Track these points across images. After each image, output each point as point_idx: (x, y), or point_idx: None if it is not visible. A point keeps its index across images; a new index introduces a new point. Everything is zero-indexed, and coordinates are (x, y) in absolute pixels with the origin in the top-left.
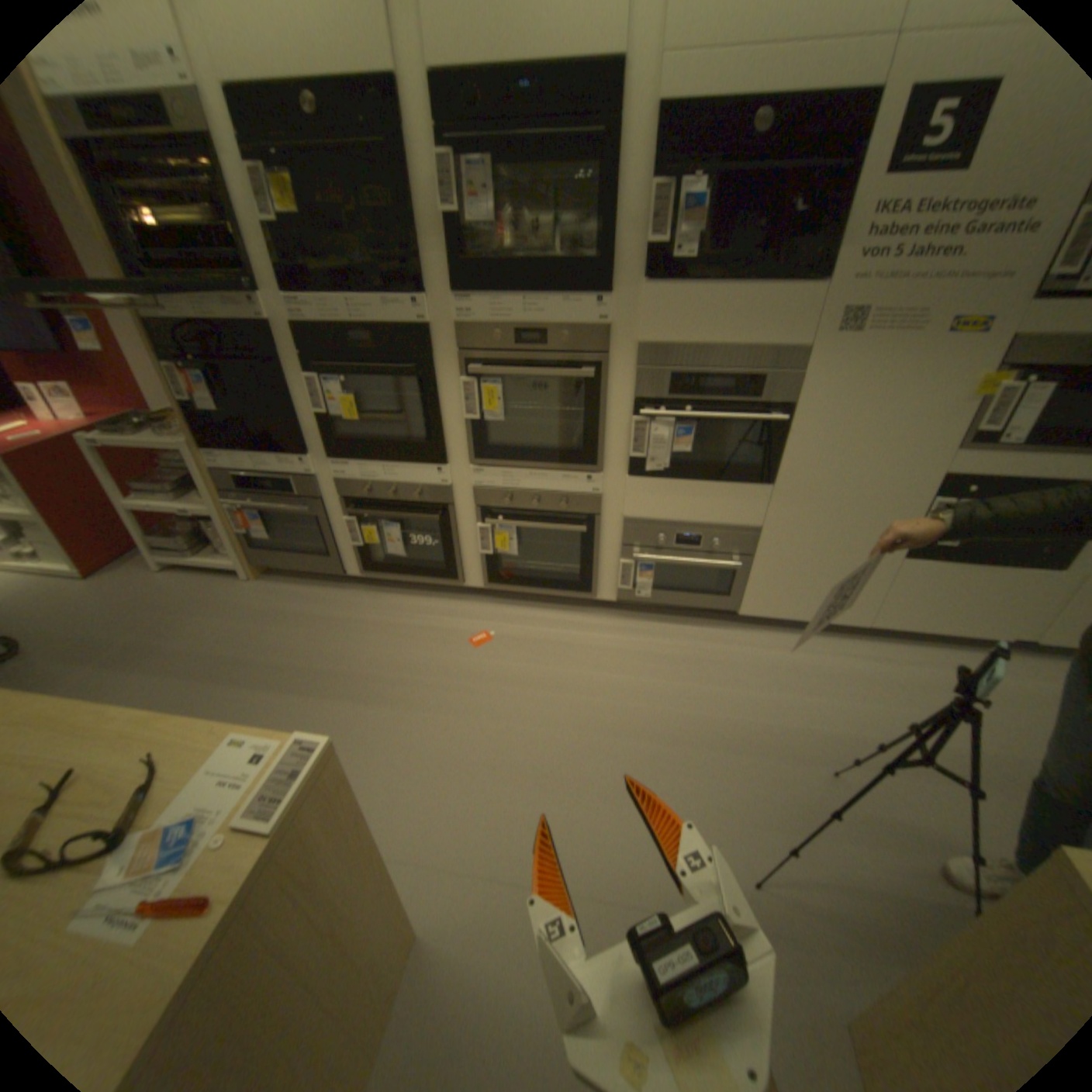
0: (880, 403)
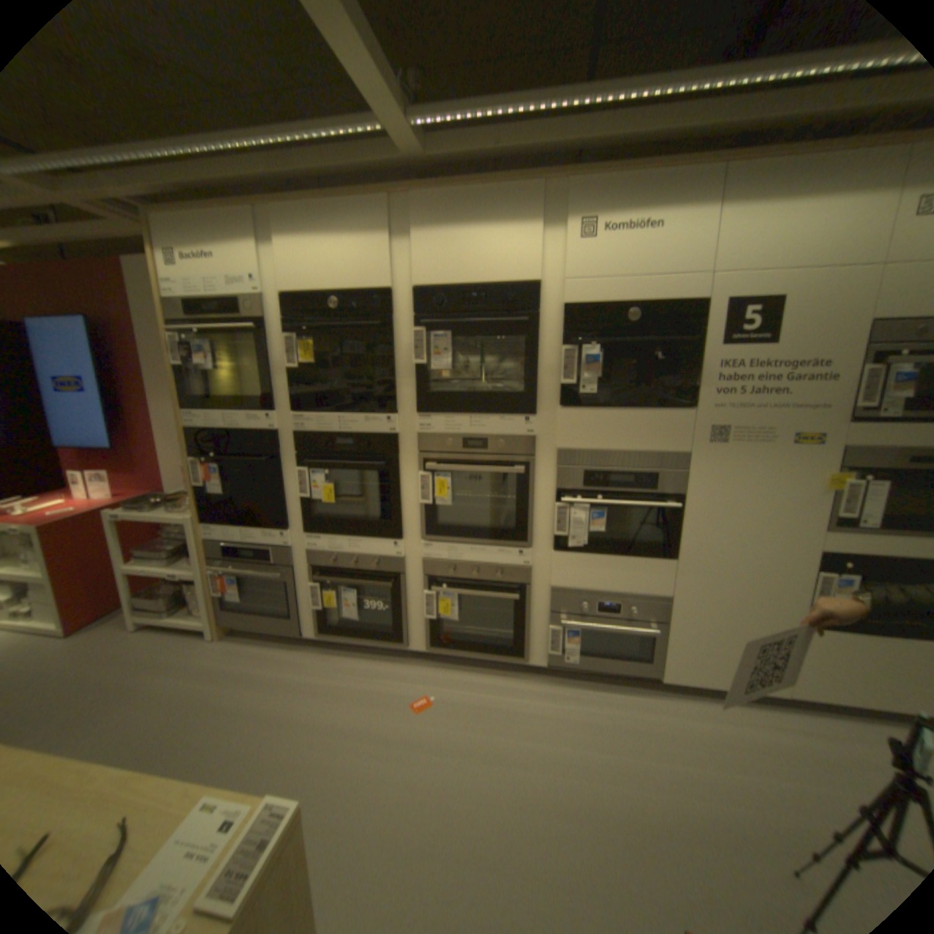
0: (754, 494)
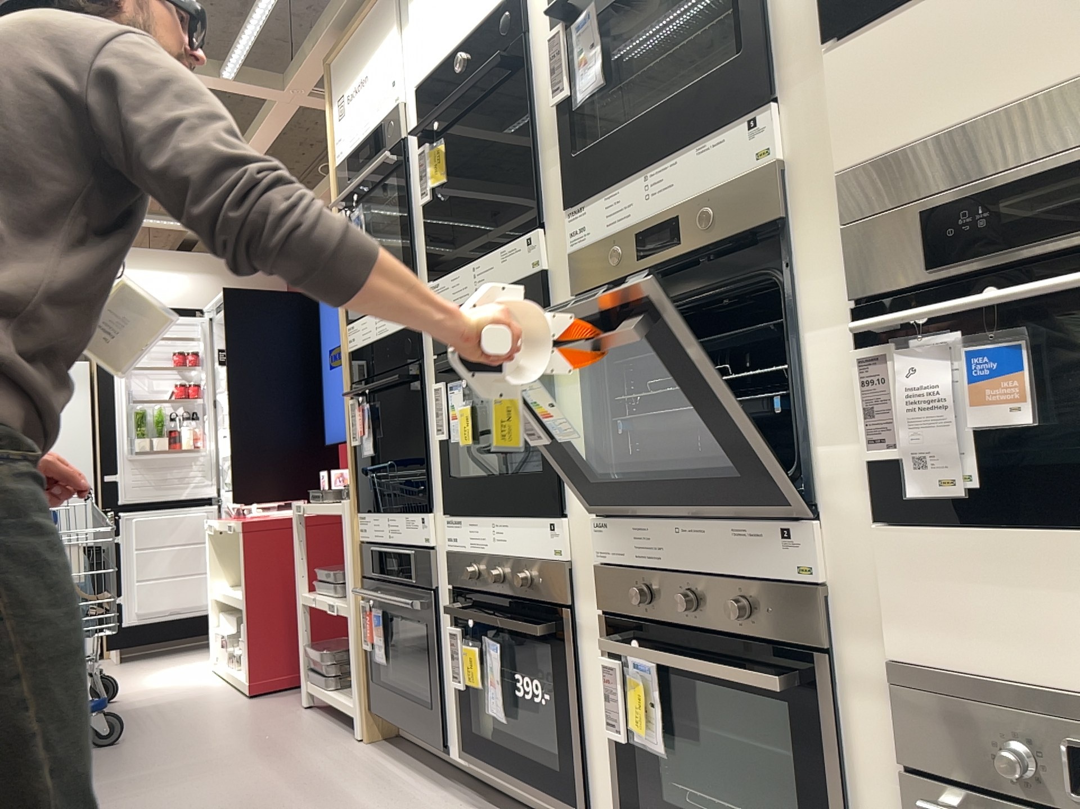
0: None
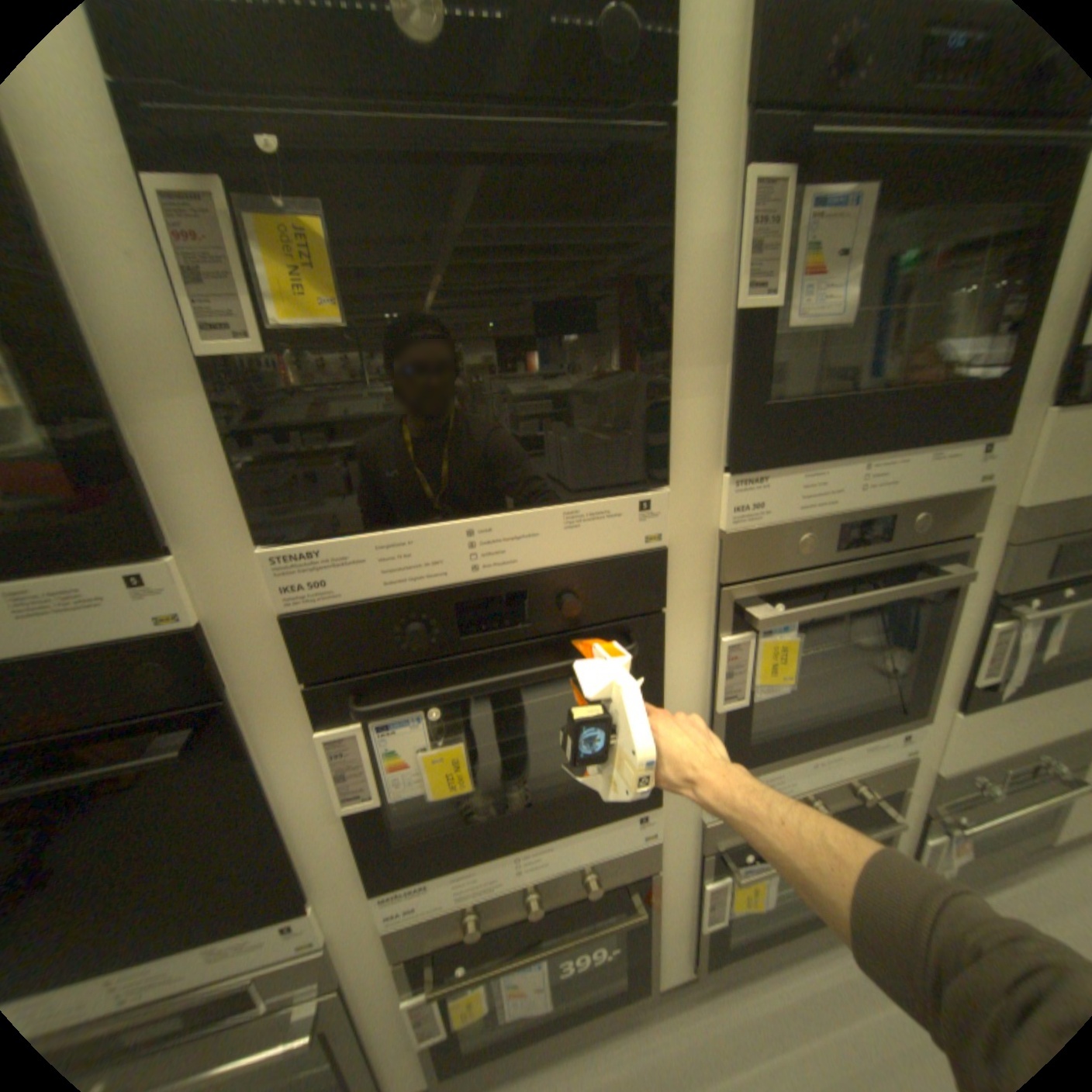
0: None
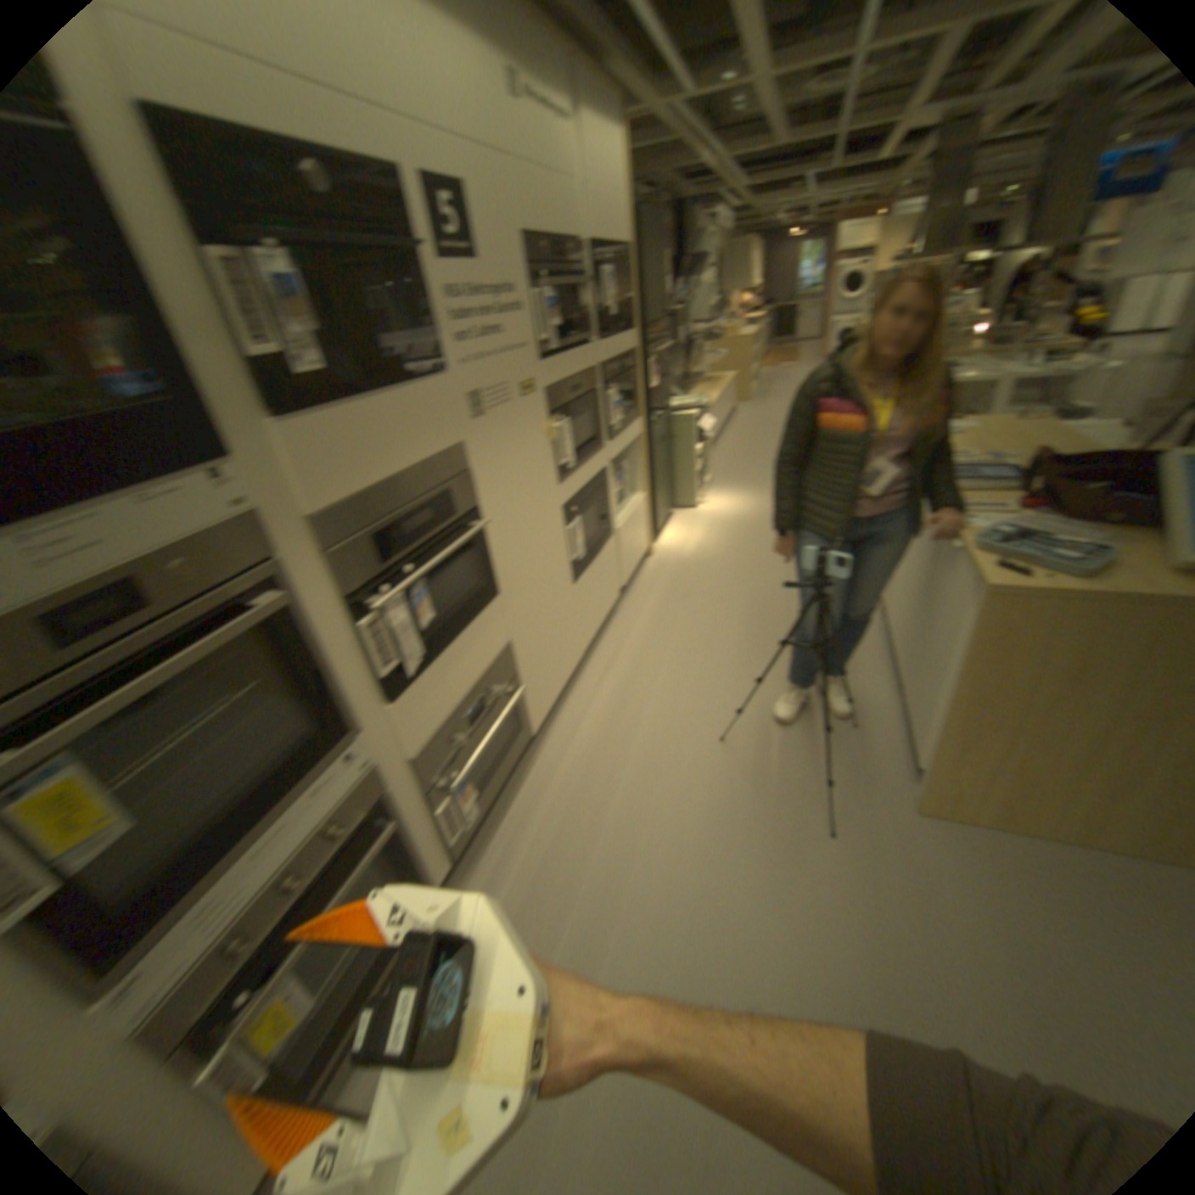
0: (520, 473)
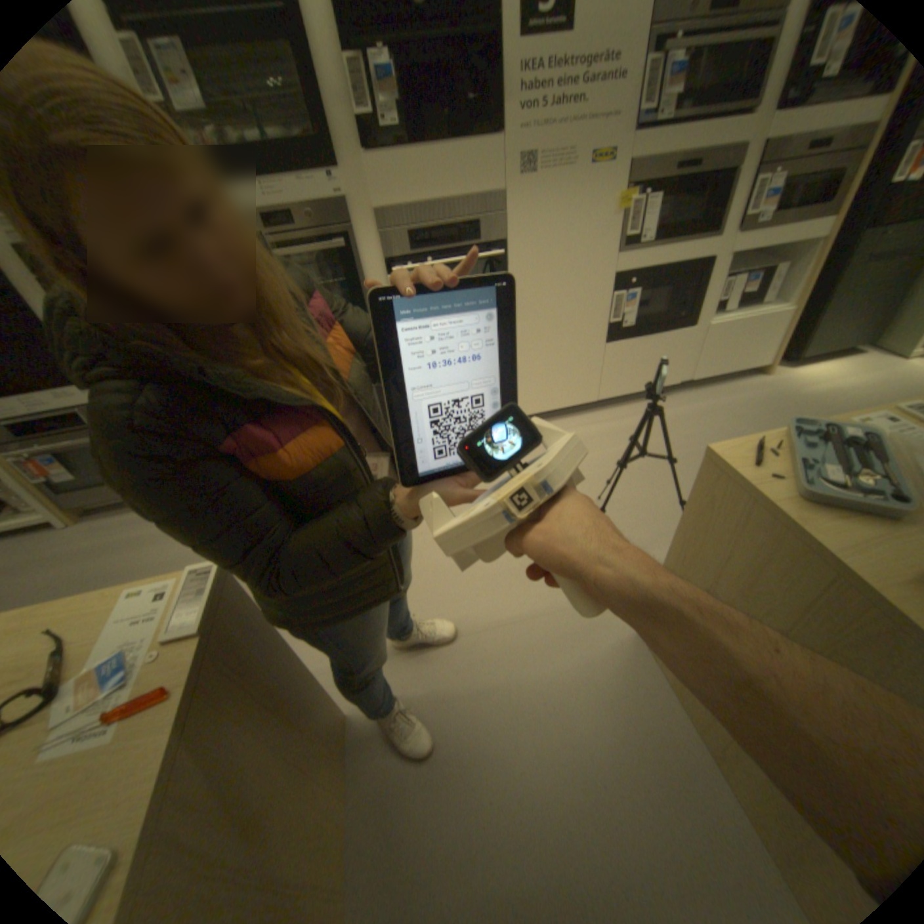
0: (560, 229)
